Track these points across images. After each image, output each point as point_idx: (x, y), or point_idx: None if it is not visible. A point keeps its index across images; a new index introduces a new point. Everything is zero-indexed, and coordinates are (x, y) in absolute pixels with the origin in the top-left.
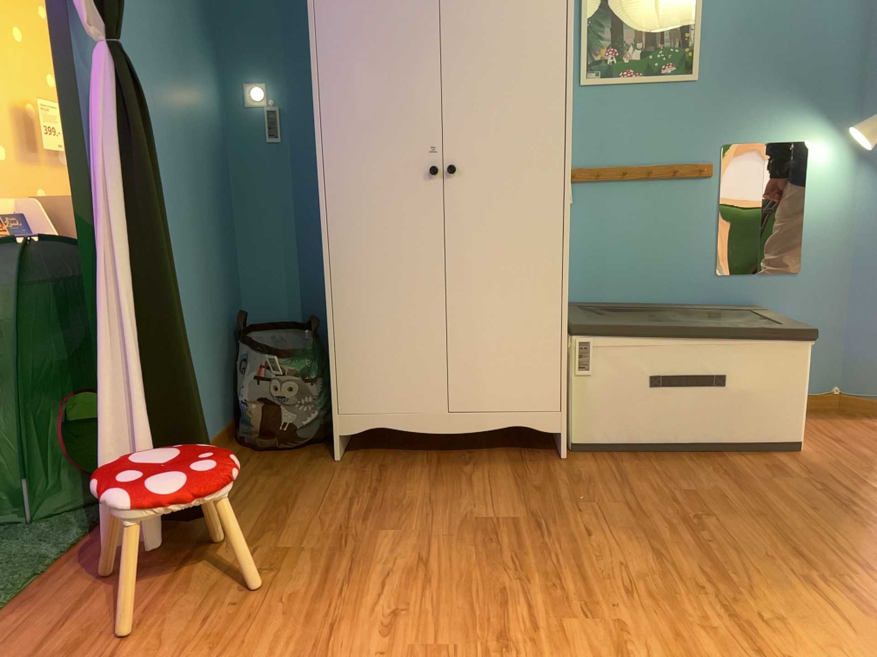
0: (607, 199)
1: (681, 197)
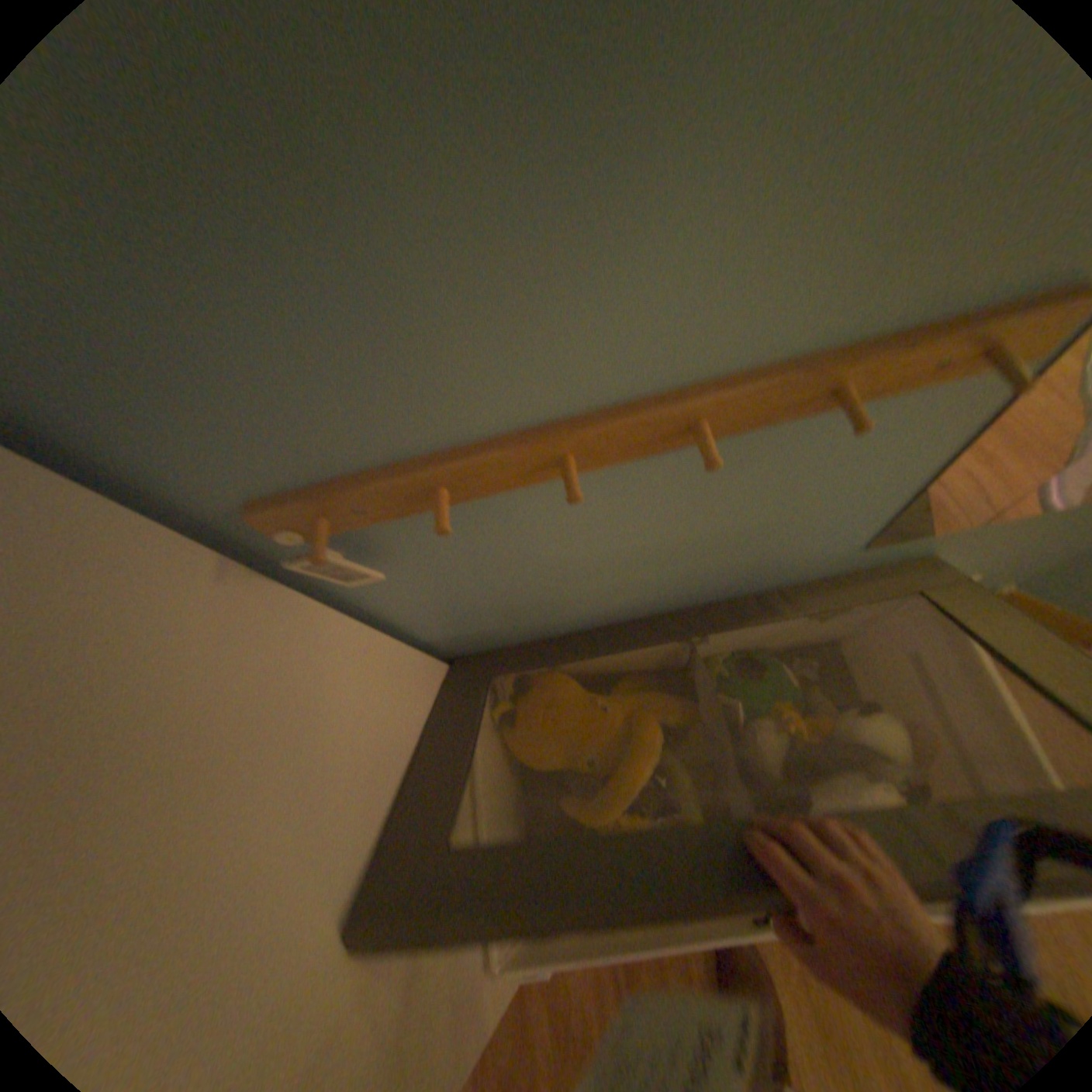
0: (519, 518)
1: (837, 443)
